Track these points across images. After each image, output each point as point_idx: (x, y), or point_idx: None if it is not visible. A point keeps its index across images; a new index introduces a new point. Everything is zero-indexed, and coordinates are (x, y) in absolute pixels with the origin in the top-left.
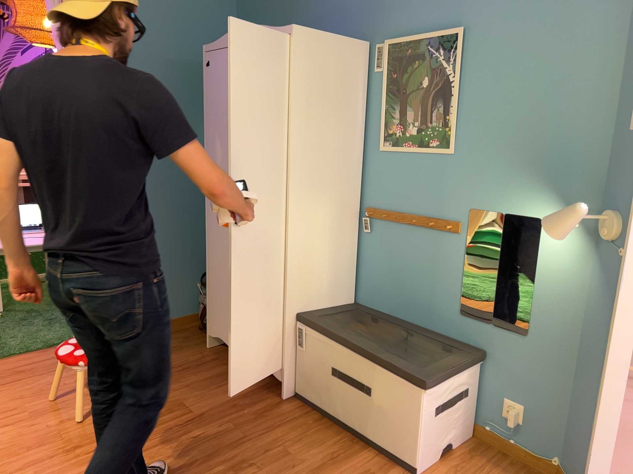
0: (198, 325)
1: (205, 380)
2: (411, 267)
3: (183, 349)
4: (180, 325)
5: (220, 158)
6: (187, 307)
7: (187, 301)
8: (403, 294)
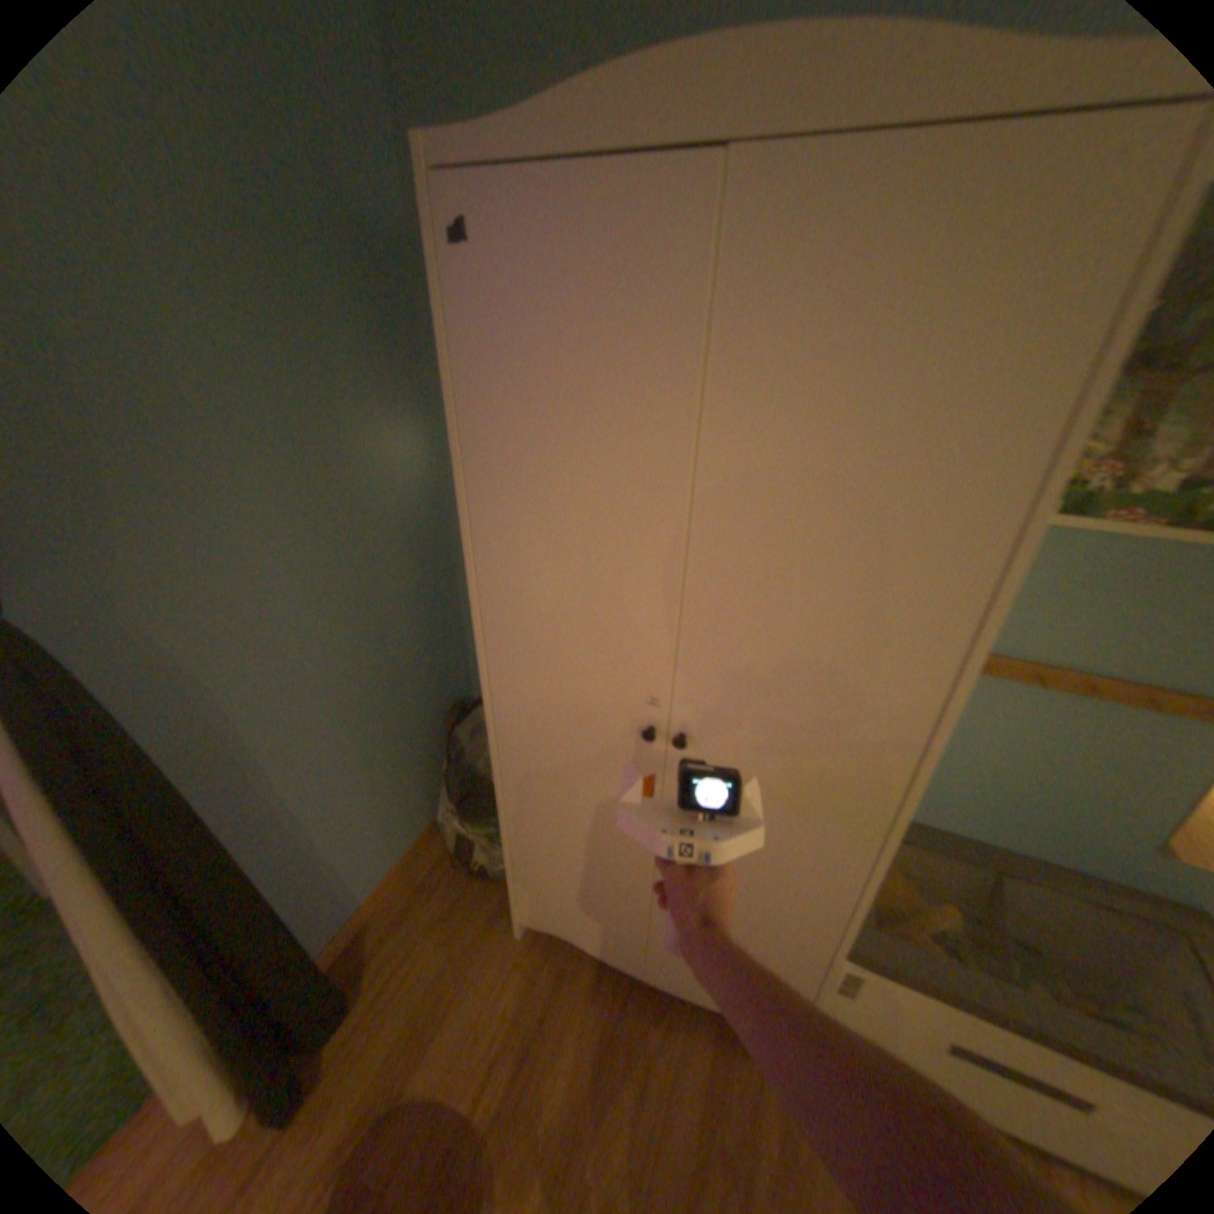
0: (455, 864)
1: (598, 1081)
2: (1038, 766)
3: (475, 970)
4: (413, 875)
5: (558, 593)
6: (413, 832)
7: (410, 822)
8: (996, 804)
